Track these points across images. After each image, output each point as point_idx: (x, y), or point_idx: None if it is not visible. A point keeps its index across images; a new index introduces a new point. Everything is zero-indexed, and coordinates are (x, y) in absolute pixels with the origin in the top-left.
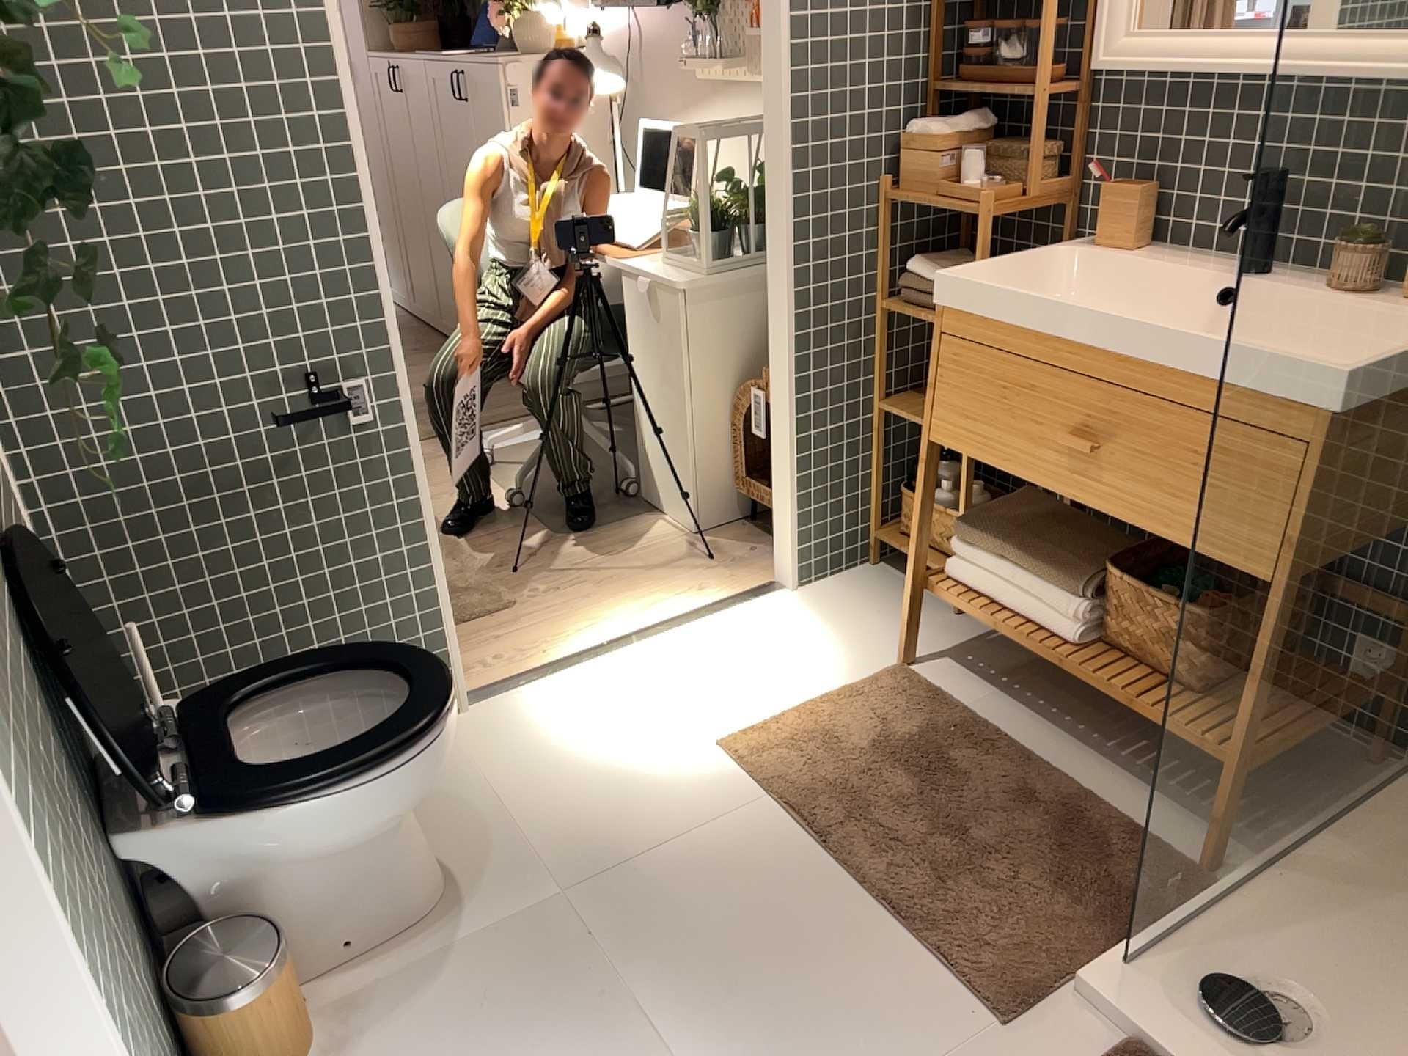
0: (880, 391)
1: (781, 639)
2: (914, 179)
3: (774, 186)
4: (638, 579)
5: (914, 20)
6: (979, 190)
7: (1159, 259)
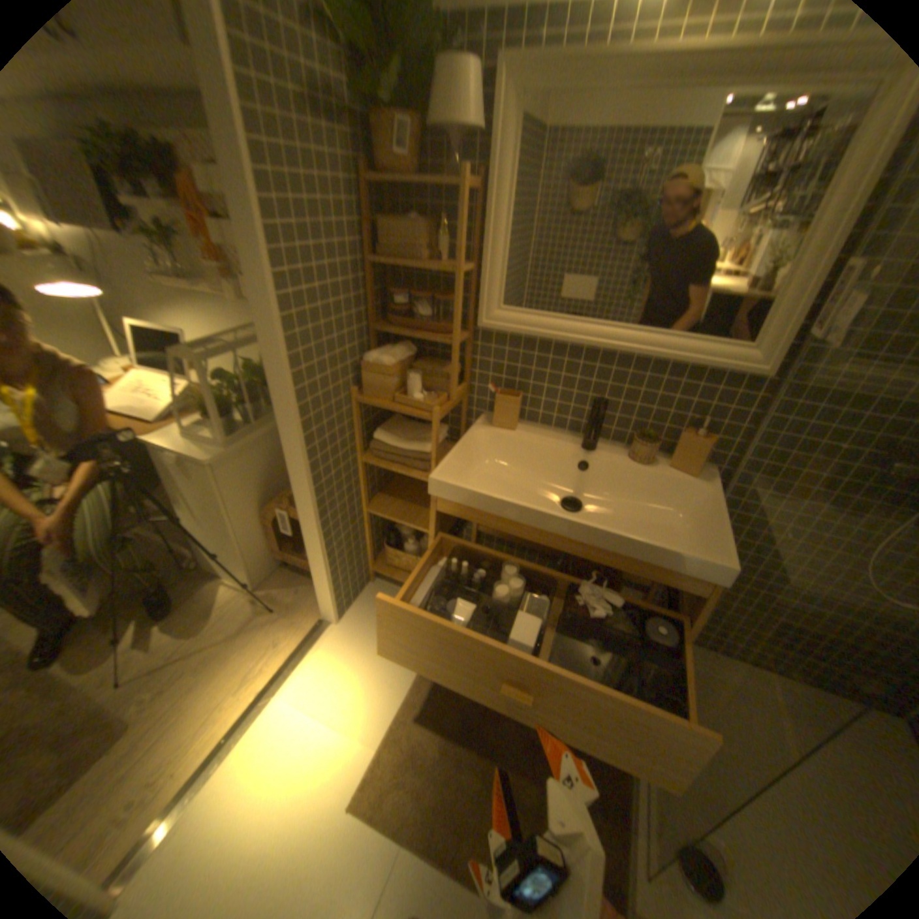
0: (368, 505)
1: (345, 675)
2: (378, 392)
3: (282, 413)
4: (225, 654)
5: (356, 282)
6: (434, 408)
7: (529, 431)
